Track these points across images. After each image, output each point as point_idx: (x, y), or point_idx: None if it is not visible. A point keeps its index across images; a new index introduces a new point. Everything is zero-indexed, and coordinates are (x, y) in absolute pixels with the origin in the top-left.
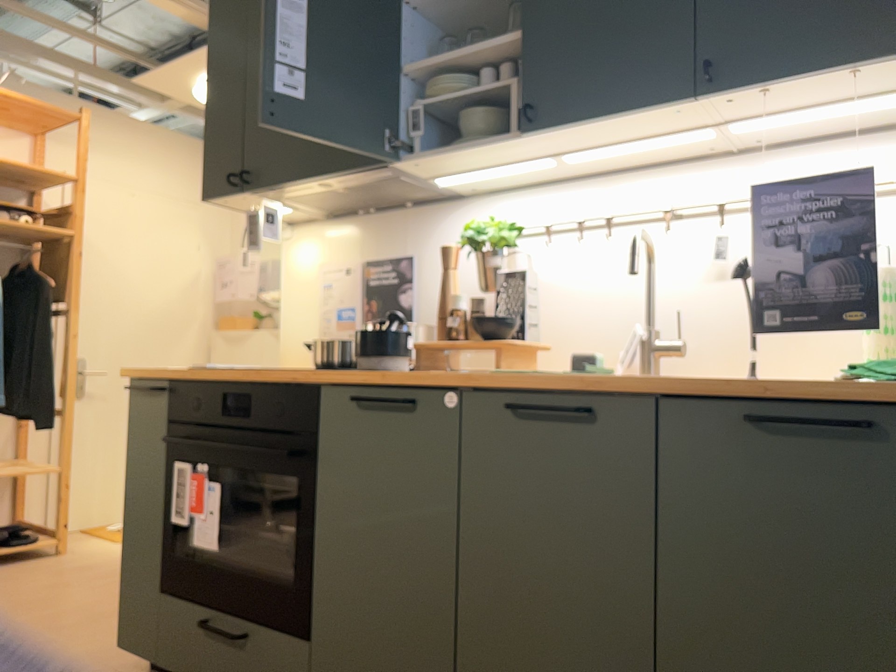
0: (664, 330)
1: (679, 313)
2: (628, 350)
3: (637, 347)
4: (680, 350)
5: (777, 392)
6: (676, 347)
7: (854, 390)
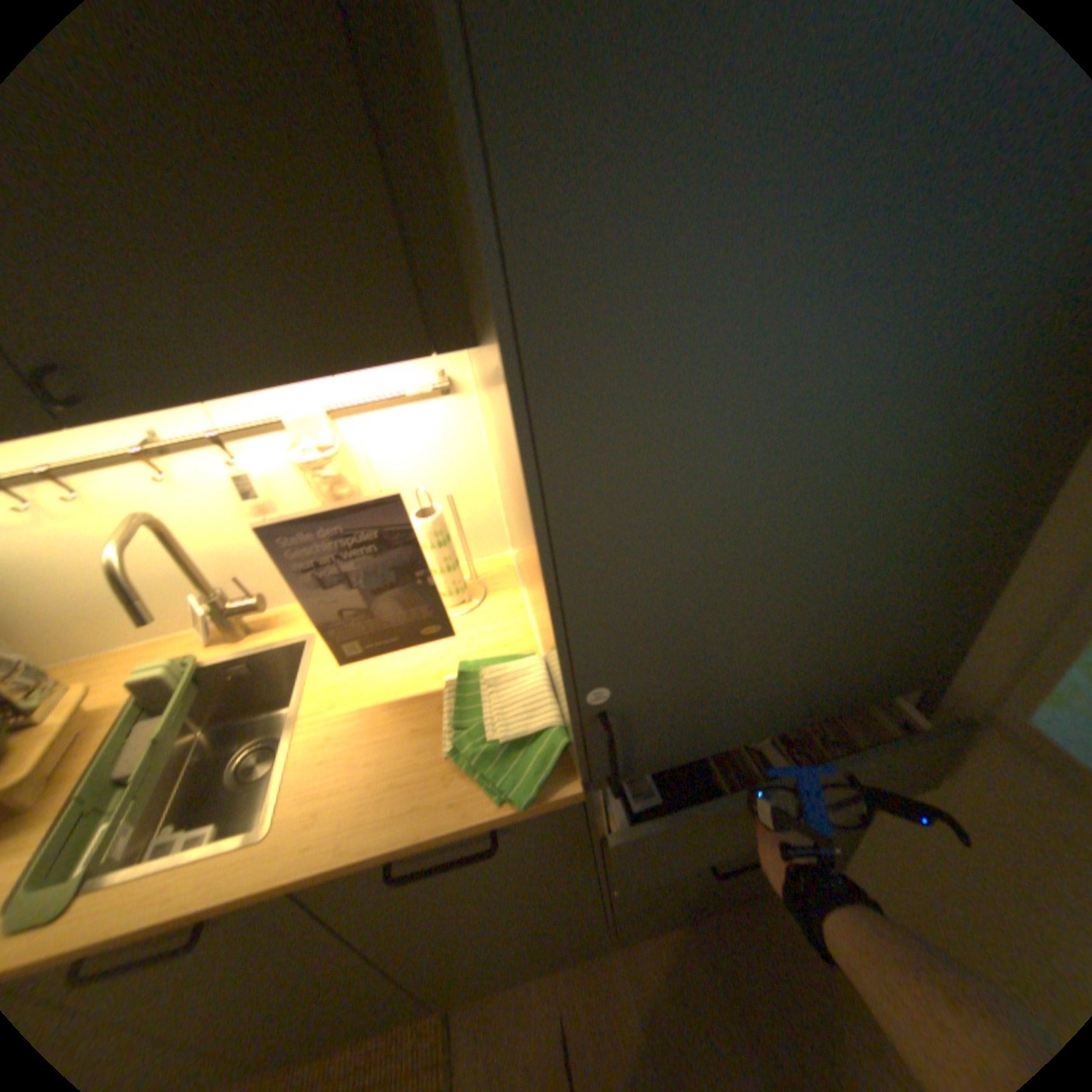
0: (224, 590)
1: (233, 583)
2: (194, 622)
3: (203, 625)
4: (256, 608)
5: (402, 856)
6: (249, 612)
7: (472, 837)
